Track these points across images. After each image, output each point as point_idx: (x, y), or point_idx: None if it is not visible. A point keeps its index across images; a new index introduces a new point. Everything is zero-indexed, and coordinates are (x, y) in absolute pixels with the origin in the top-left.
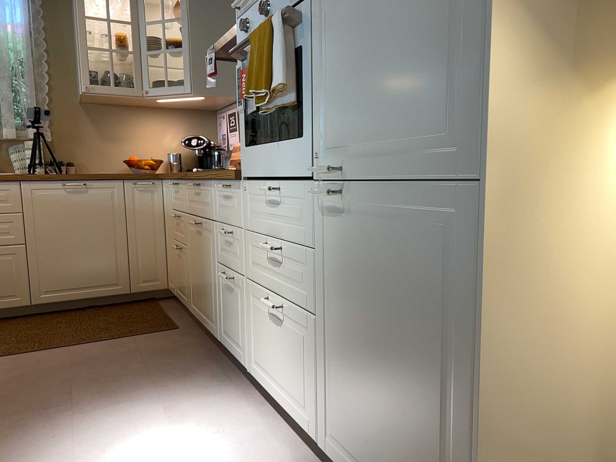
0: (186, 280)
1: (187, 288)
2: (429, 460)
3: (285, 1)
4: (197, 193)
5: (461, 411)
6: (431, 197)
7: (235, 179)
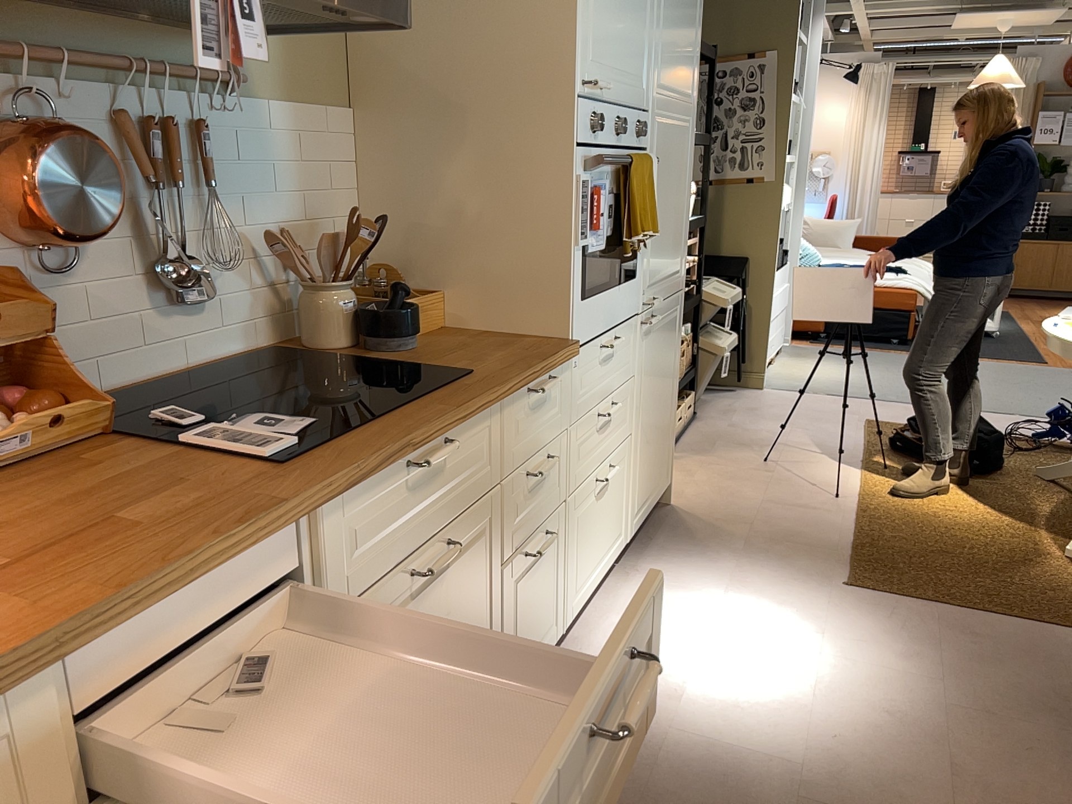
0: None
1: None
2: (666, 439)
3: (631, 136)
4: (423, 479)
5: (673, 398)
6: (674, 301)
7: (573, 357)
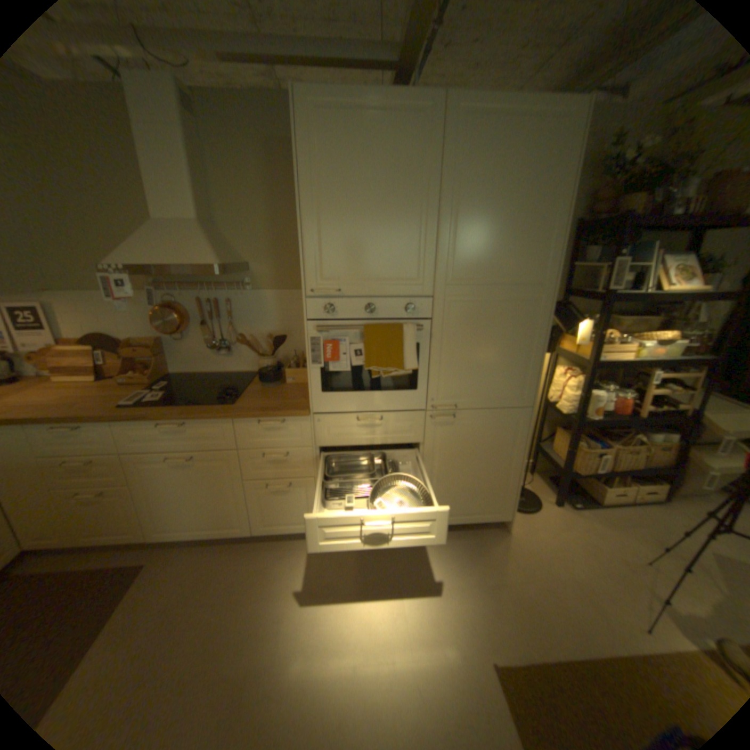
0: (123, 520)
1: (130, 526)
2: (495, 493)
3: (395, 312)
4: (173, 432)
5: (511, 472)
6: (506, 413)
7: (304, 416)
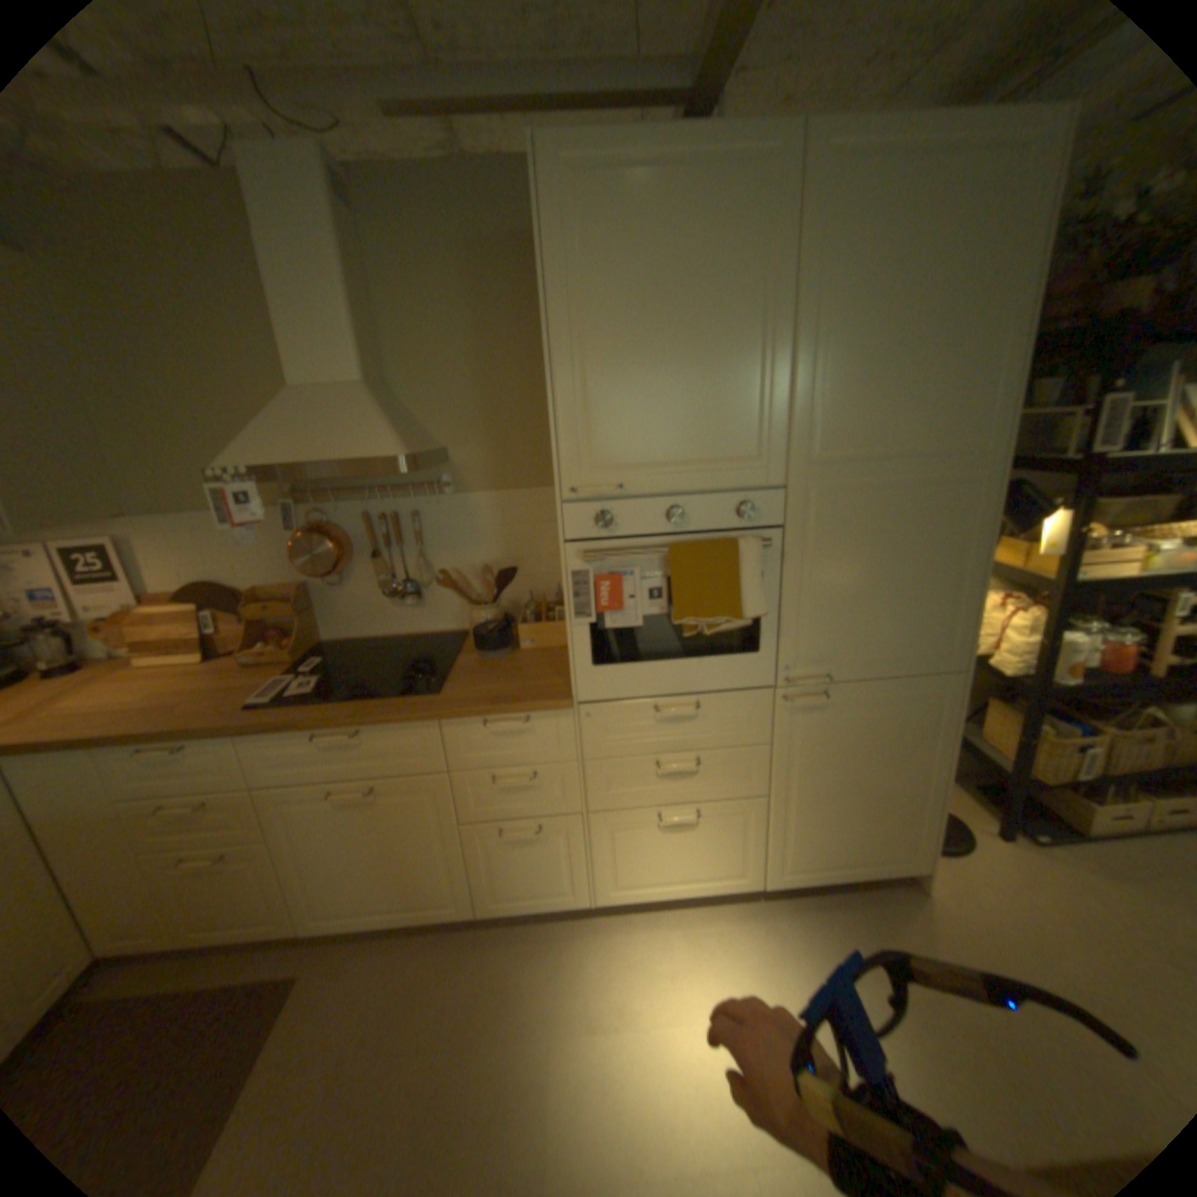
0: (258, 899)
1: (270, 910)
2: (900, 826)
3: (719, 517)
4: (338, 747)
5: (929, 788)
6: (921, 684)
7: (562, 709)
